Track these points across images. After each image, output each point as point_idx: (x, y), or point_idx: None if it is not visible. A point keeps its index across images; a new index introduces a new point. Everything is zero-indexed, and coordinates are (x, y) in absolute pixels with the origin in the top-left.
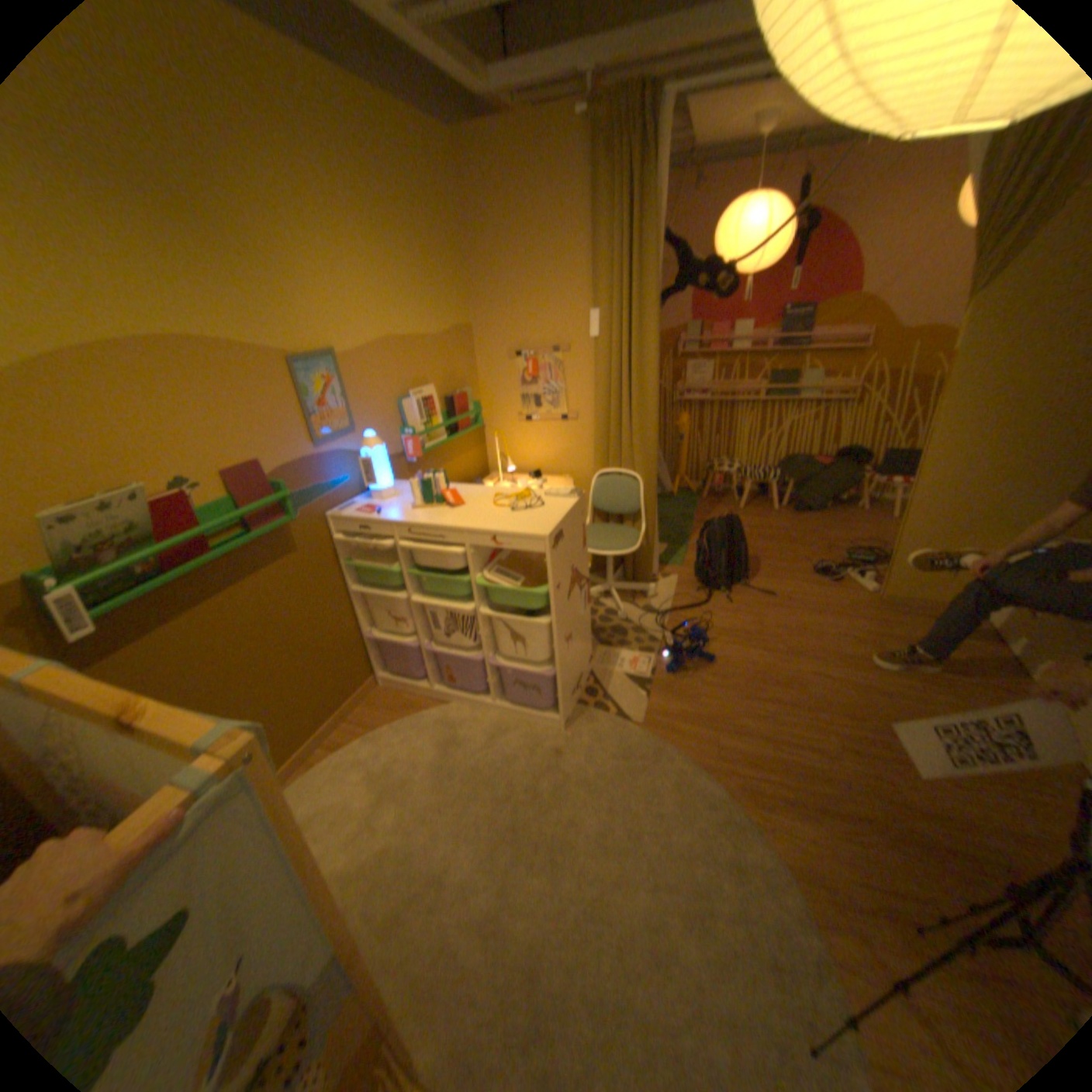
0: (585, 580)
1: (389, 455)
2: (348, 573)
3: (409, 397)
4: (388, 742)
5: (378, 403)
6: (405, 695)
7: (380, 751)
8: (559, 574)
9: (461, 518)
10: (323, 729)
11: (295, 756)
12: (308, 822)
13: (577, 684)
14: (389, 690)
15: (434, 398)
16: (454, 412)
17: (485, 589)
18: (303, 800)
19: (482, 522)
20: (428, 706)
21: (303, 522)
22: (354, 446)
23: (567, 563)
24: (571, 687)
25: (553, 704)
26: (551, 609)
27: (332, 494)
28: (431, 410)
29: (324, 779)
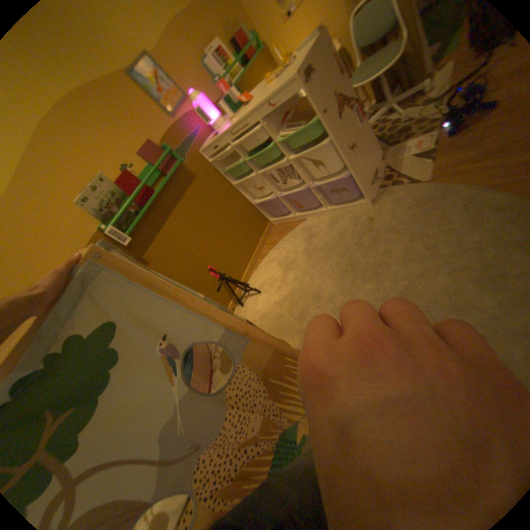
0: (354, 98)
1: (214, 100)
2: (227, 176)
3: (205, 54)
4: (283, 245)
5: (189, 69)
6: (286, 223)
7: (281, 250)
8: (322, 99)
9: (250, 104)
10: (256, 249)
11: (249, 263)
12: (261, 285)
13: (375, 175)
14: (278, 224)
15: (220, 44)
16: (238, 46)
17: (287, 142)
18: (257, 278)
19: (260, 97)
20: (297, 223)
21: (190, 160)
22: (191, 104)
23: (328, 89)
24: (370, 177)
25: (360, 192)
26: (329, 129)
27: (195, 138)
28: (222, 54)
29: (263, 268)
